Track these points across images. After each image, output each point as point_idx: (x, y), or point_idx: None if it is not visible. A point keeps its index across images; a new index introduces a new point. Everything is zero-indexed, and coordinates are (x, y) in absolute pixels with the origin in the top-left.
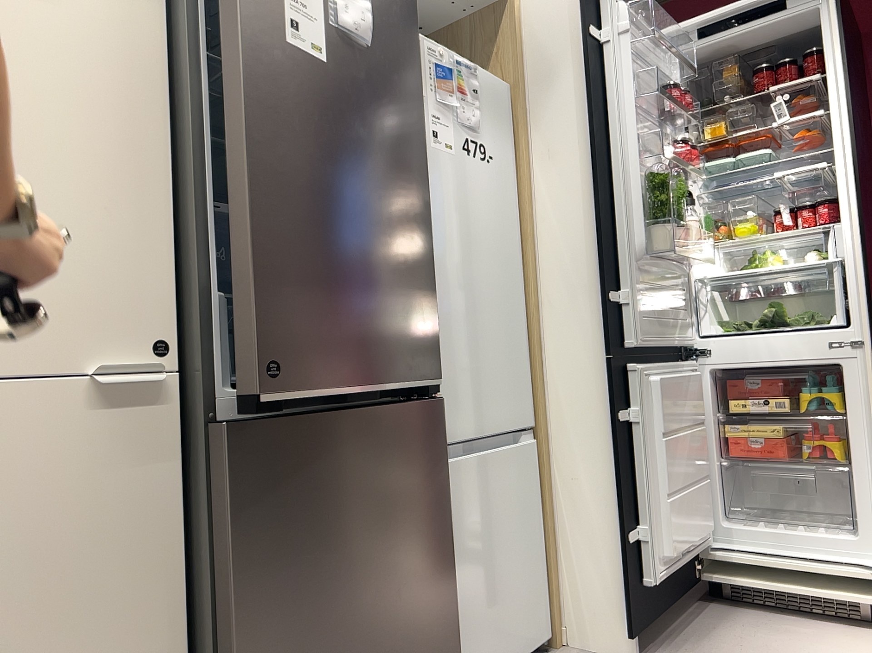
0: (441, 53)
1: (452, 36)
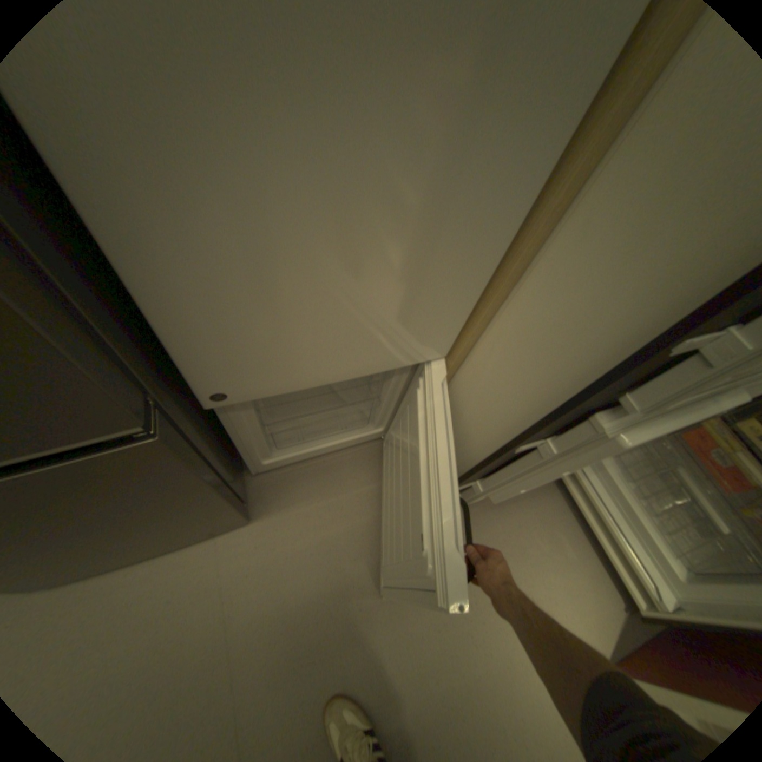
0: None
1: None
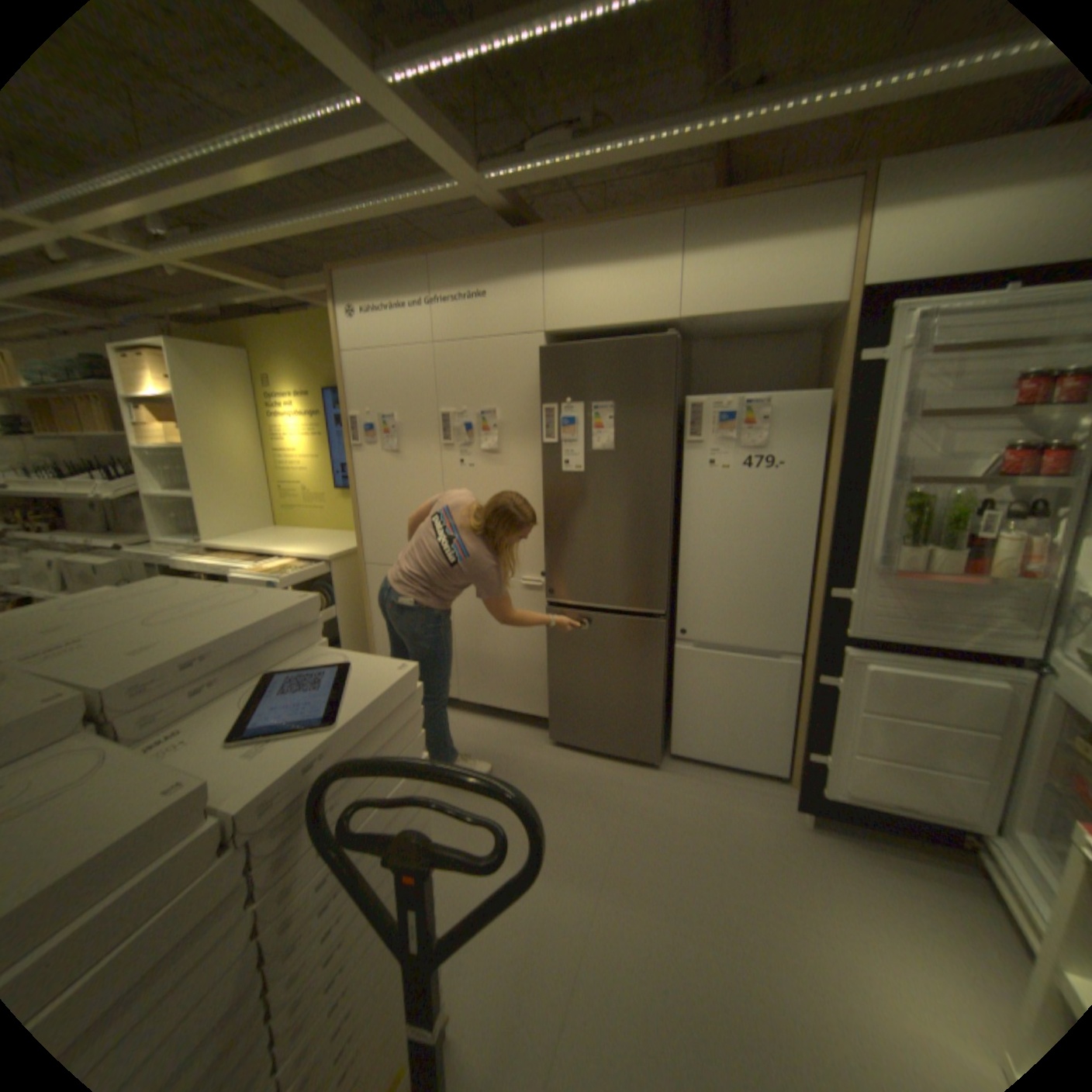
0: (728, 402)
1: (837, 325)
